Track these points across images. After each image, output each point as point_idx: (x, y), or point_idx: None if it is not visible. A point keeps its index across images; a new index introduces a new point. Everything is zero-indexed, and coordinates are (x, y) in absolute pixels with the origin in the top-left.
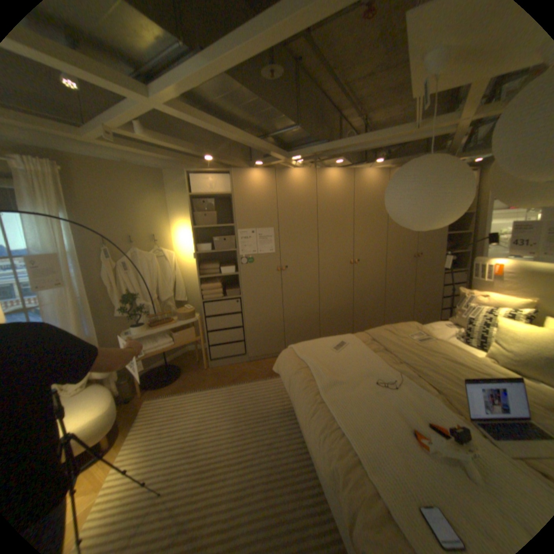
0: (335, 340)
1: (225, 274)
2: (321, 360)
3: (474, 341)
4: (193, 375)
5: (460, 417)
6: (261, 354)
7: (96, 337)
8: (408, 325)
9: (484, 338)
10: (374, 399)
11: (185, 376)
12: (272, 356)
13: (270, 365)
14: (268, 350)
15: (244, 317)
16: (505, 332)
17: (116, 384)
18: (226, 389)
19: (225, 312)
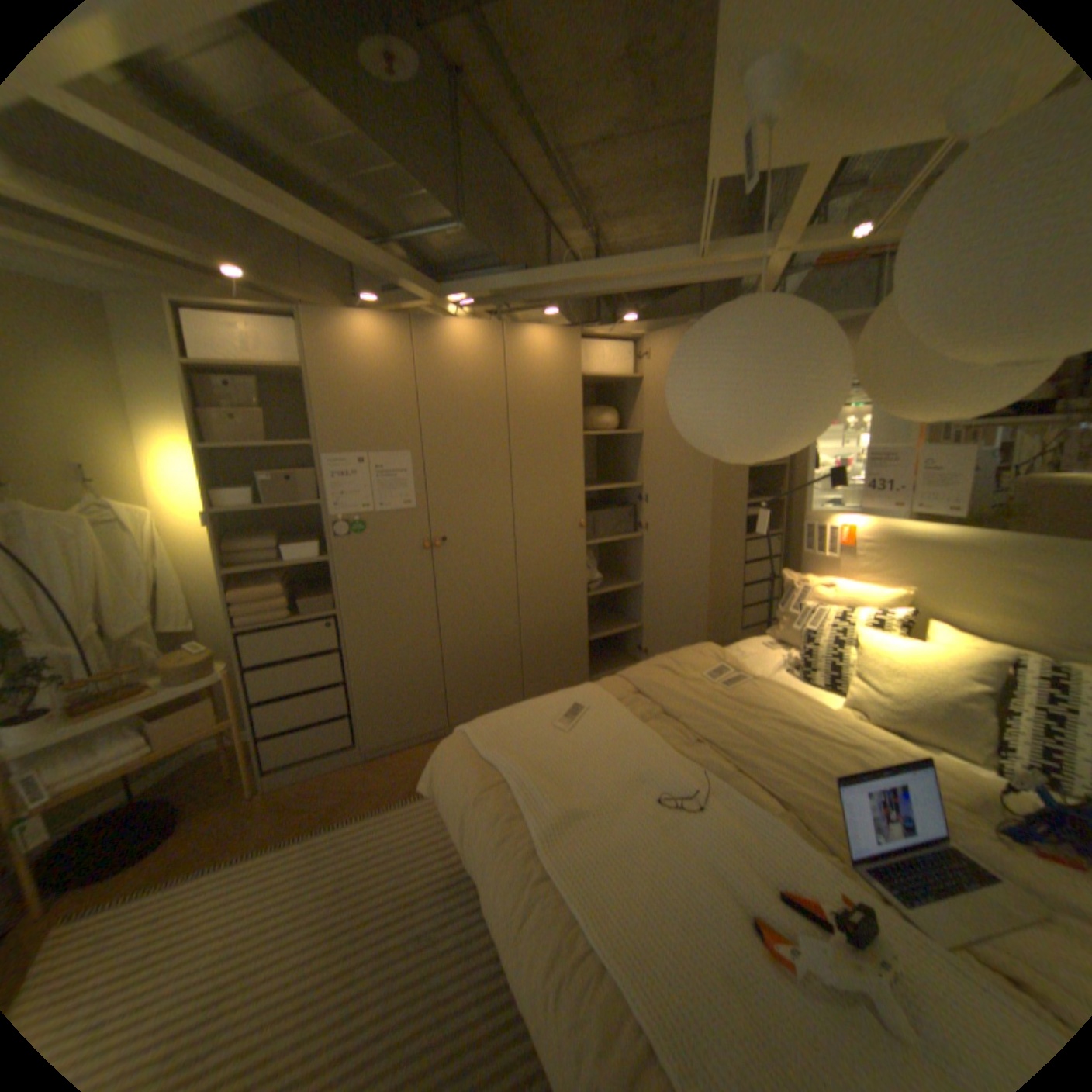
0: (560, 701)
1: (293, 563)
2: (532, 757)
3: (819, 676)
4: (214, 820)
5: (835, 864)
6: (393, 742)
7: None
8: (698, 652)
9: (836, 668)
10: (659, 848)
11: (189, 828)
12: (418, 742)
13: (415, 763)
14: (408, 731)
15: (347, 661)
16: (874, 657)
17: None
18: (304, 845)
19: (296, 653)
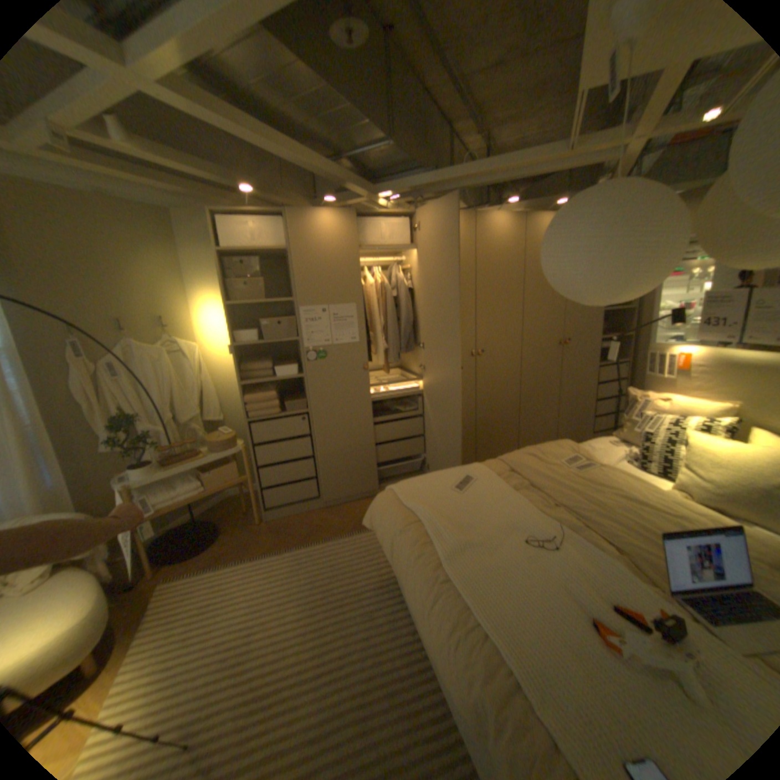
0: (456, 473)
1: (282, 378)
2: (438, 508)
3: (654, 466)
4: (239, 535)
5: (657, 592)
6: (343, 496)
7: (68, 488)
8: (558, 446)
9: (668, 461)
10: (526, 570)
11: (225, 538)
12: (359, 497)
13: (358, 511)
14: (353, 490)
15: (315, 442)
16: (701, 453)
17: (109, 562)
18: (292, 554)
19: (284, 436)
